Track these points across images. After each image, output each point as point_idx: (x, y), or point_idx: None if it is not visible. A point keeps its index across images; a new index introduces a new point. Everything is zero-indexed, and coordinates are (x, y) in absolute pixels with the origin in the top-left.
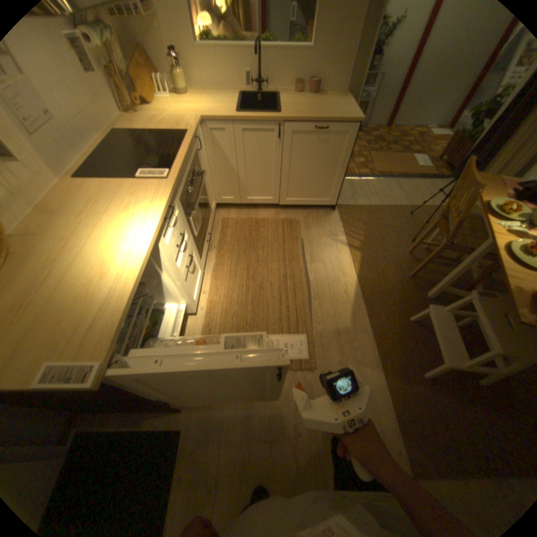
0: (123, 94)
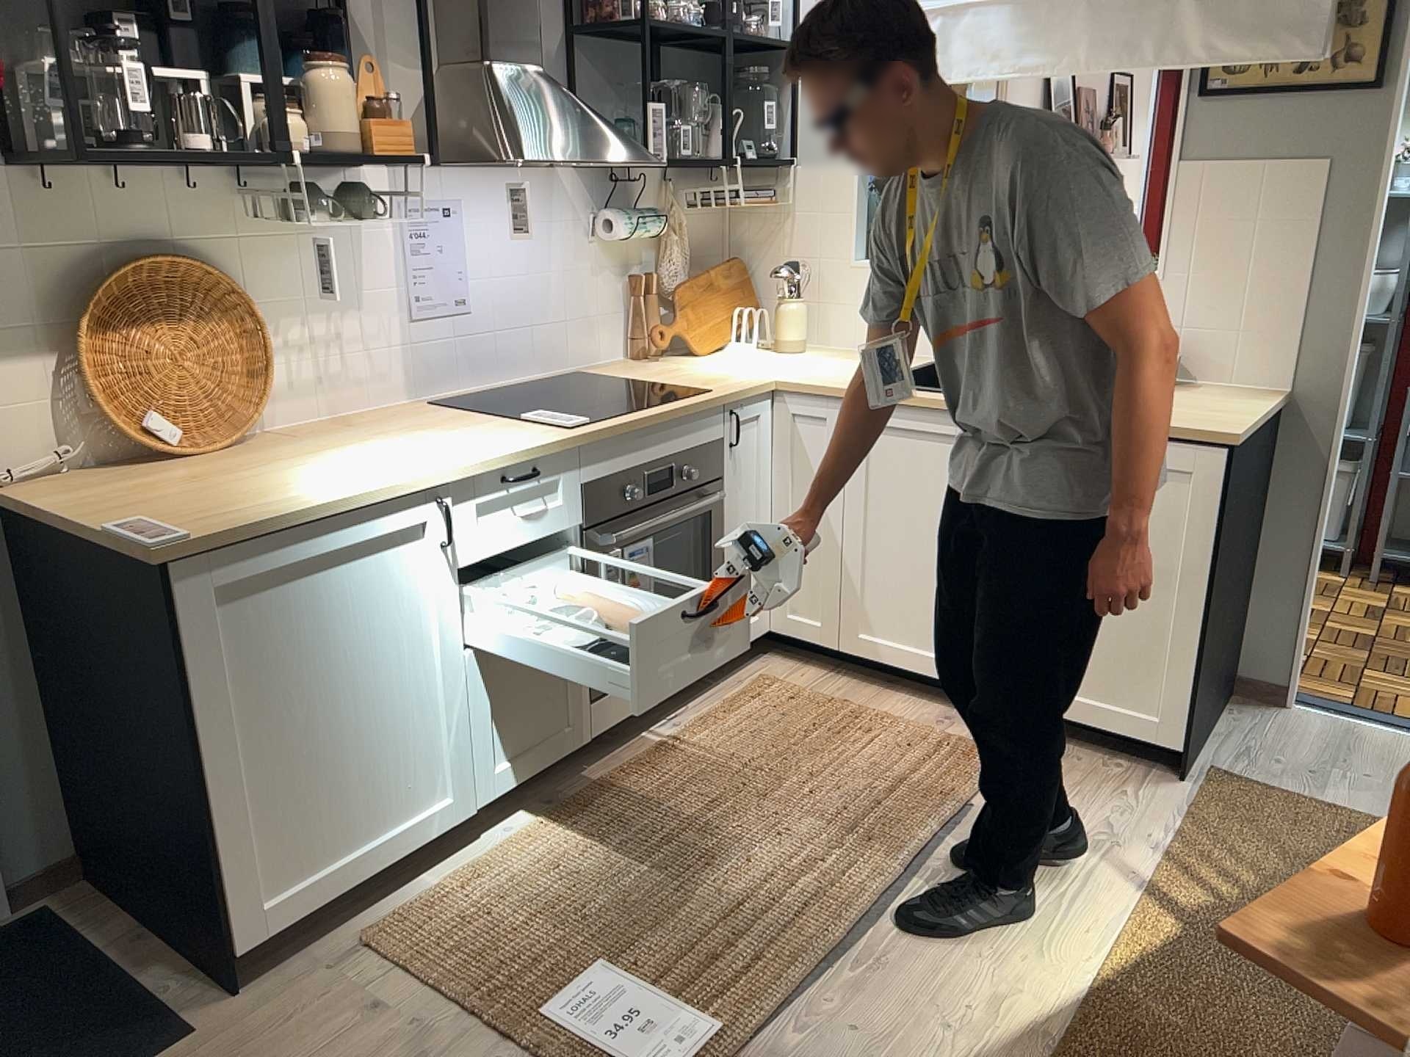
0: (651, 328)
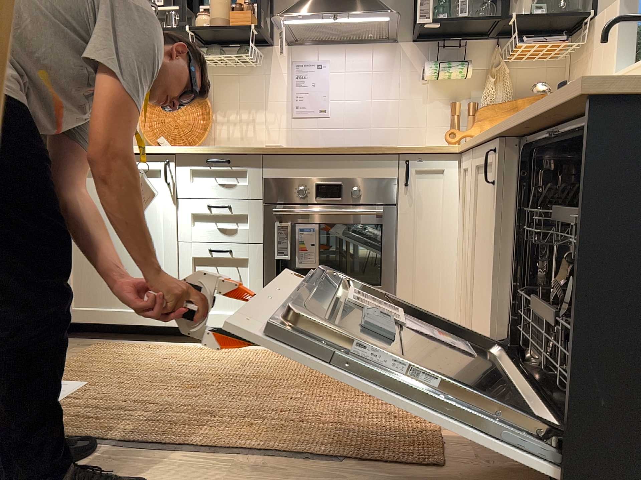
0: None
